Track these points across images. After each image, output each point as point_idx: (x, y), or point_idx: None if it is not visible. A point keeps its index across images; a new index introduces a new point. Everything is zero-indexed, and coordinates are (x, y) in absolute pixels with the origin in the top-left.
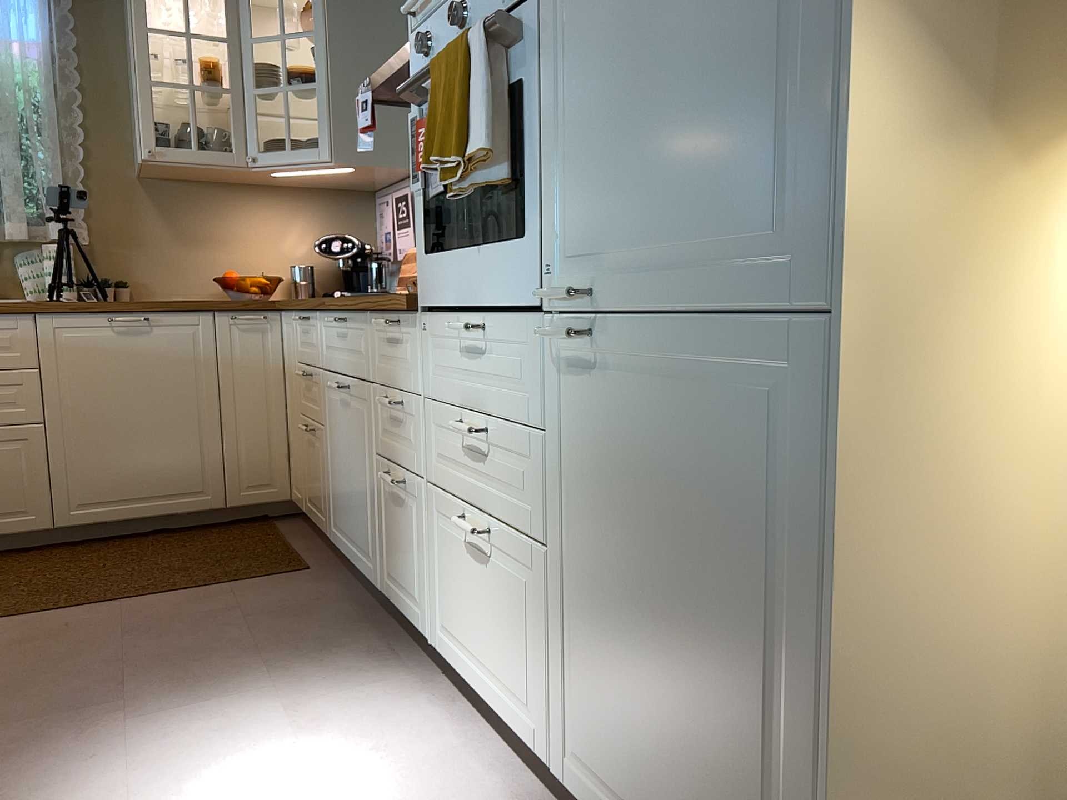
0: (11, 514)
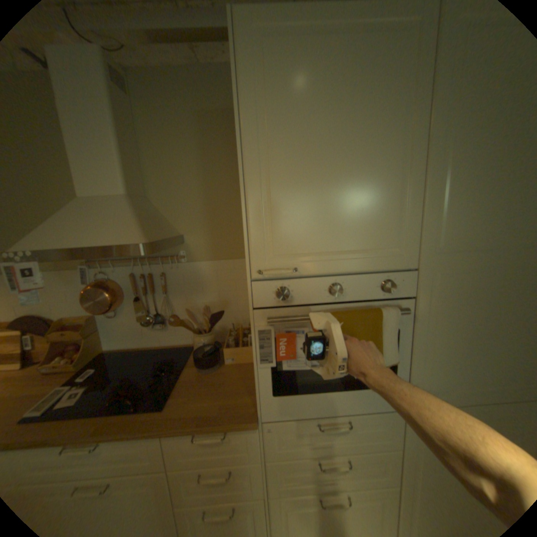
0: None
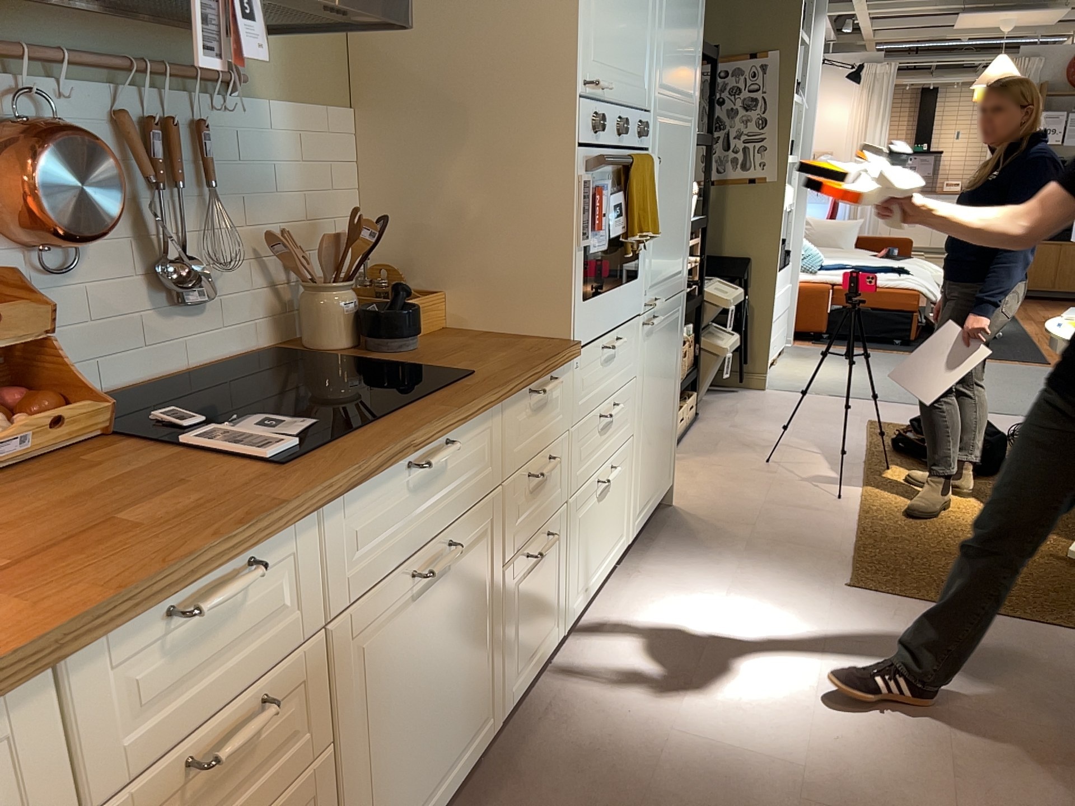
0: None
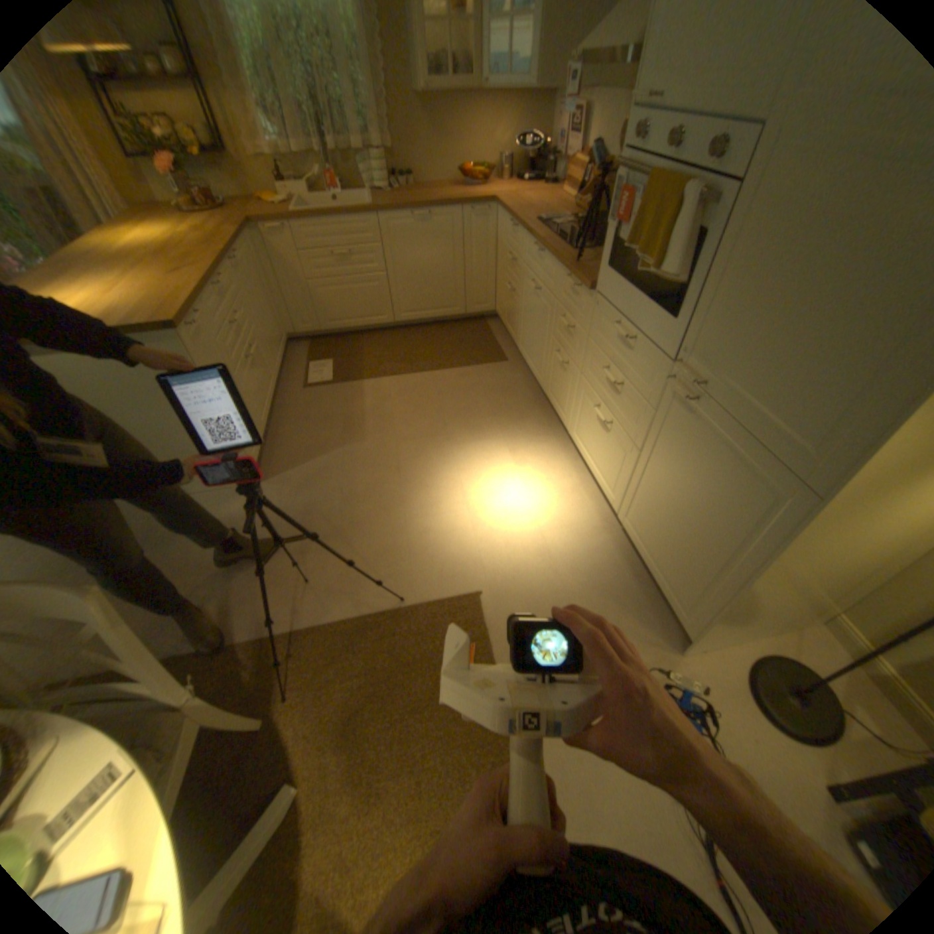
0: (377, 316)
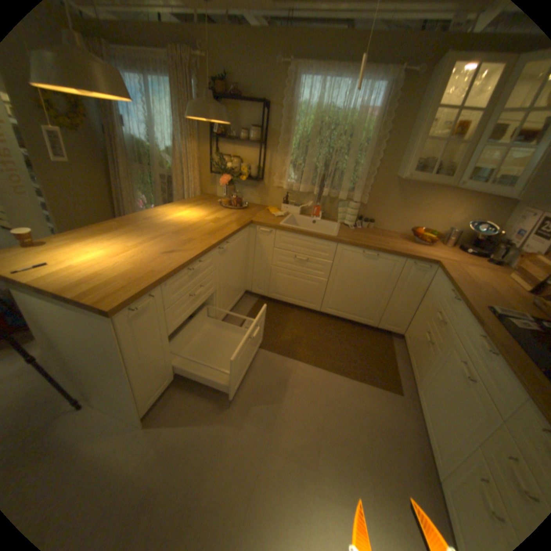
0: (309, 302)
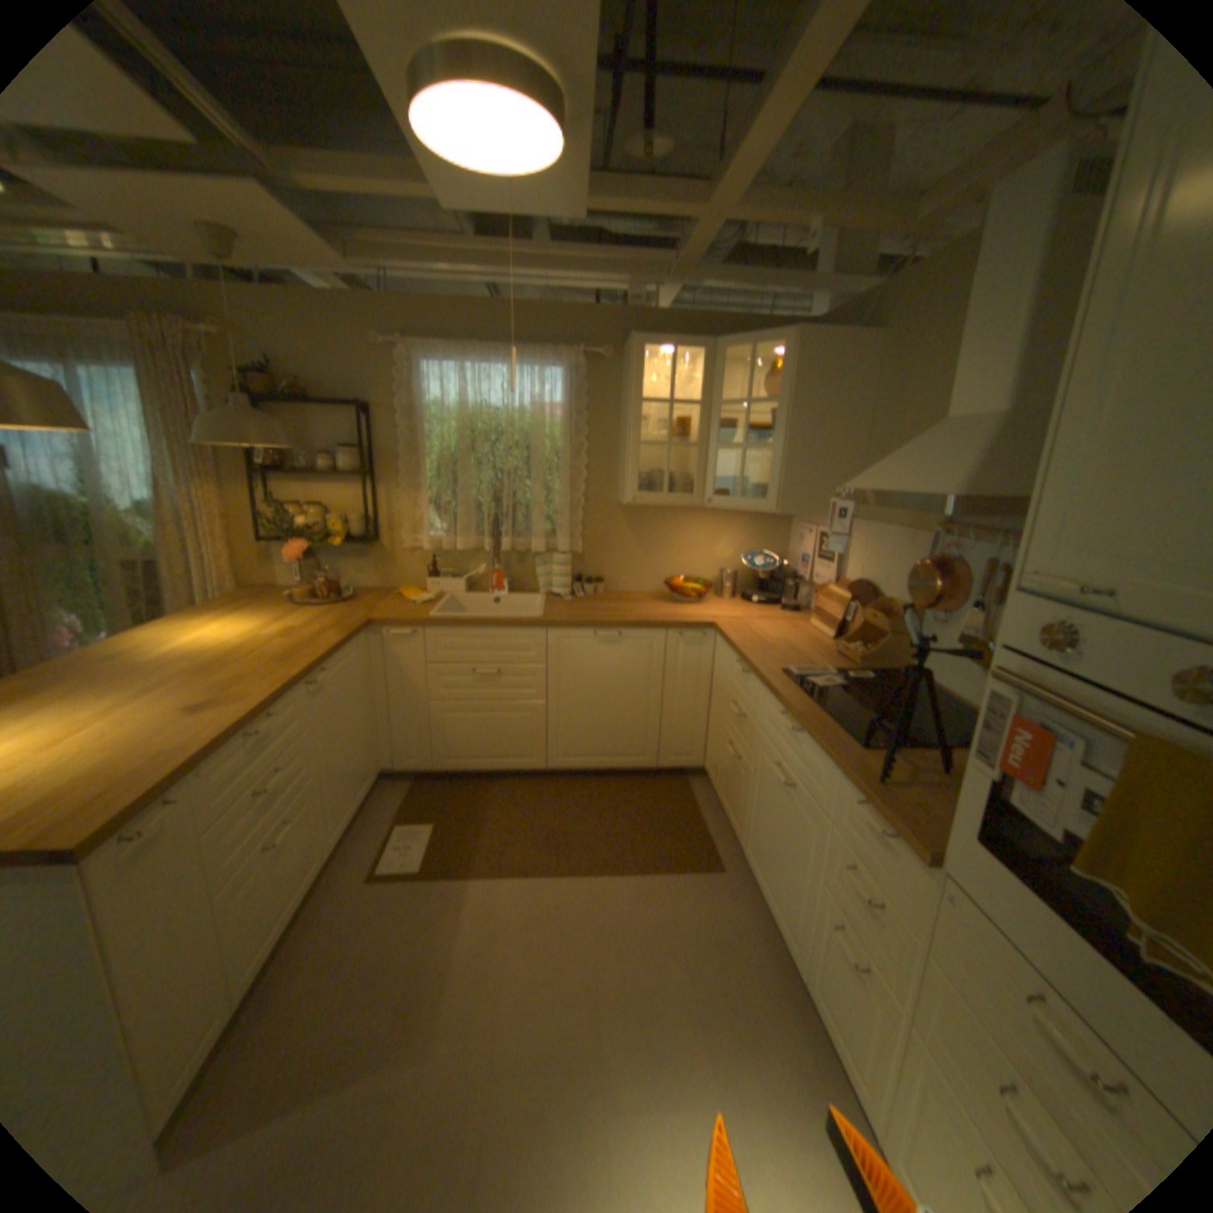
0: (522, 756)
